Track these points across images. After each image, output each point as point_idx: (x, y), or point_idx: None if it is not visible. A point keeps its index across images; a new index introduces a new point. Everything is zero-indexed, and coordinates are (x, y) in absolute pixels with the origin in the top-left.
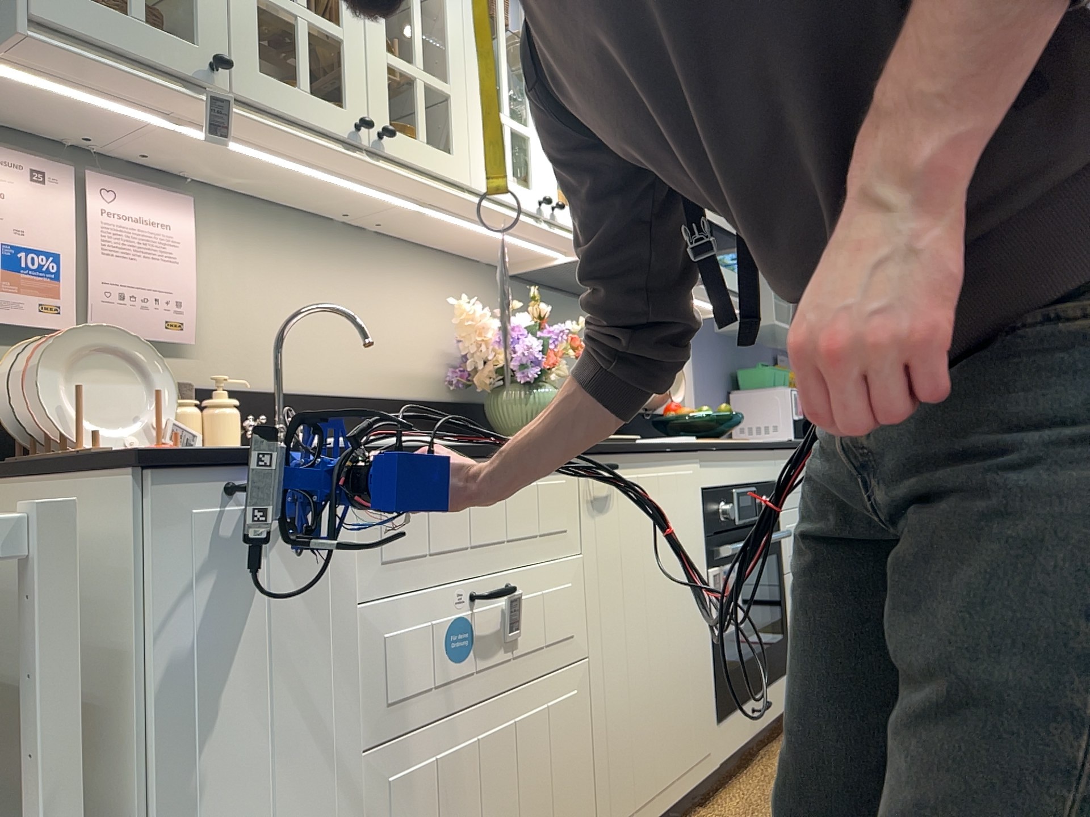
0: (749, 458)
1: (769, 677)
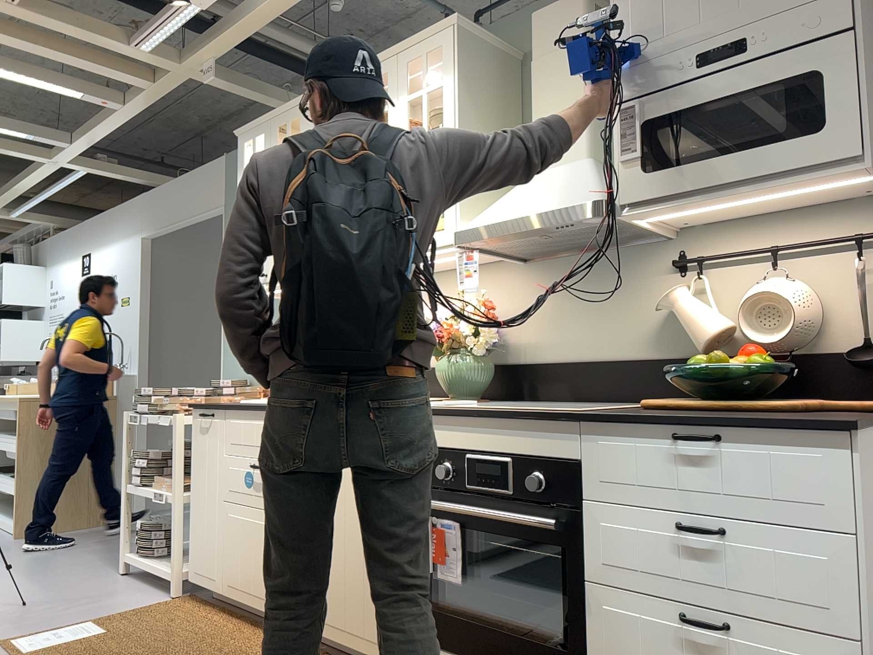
0: (503, 426)
1: None
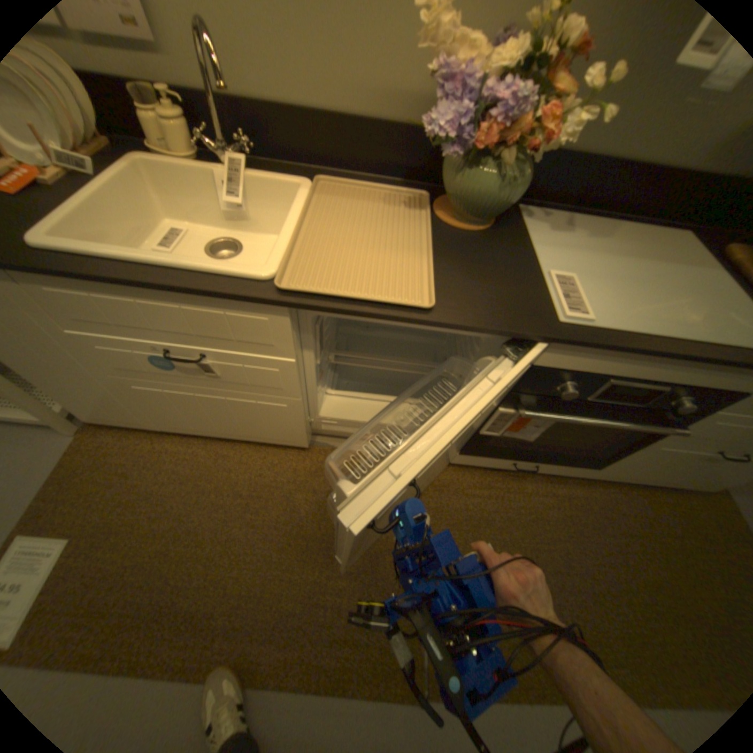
0: (693, 365)
1: (557, 463)
